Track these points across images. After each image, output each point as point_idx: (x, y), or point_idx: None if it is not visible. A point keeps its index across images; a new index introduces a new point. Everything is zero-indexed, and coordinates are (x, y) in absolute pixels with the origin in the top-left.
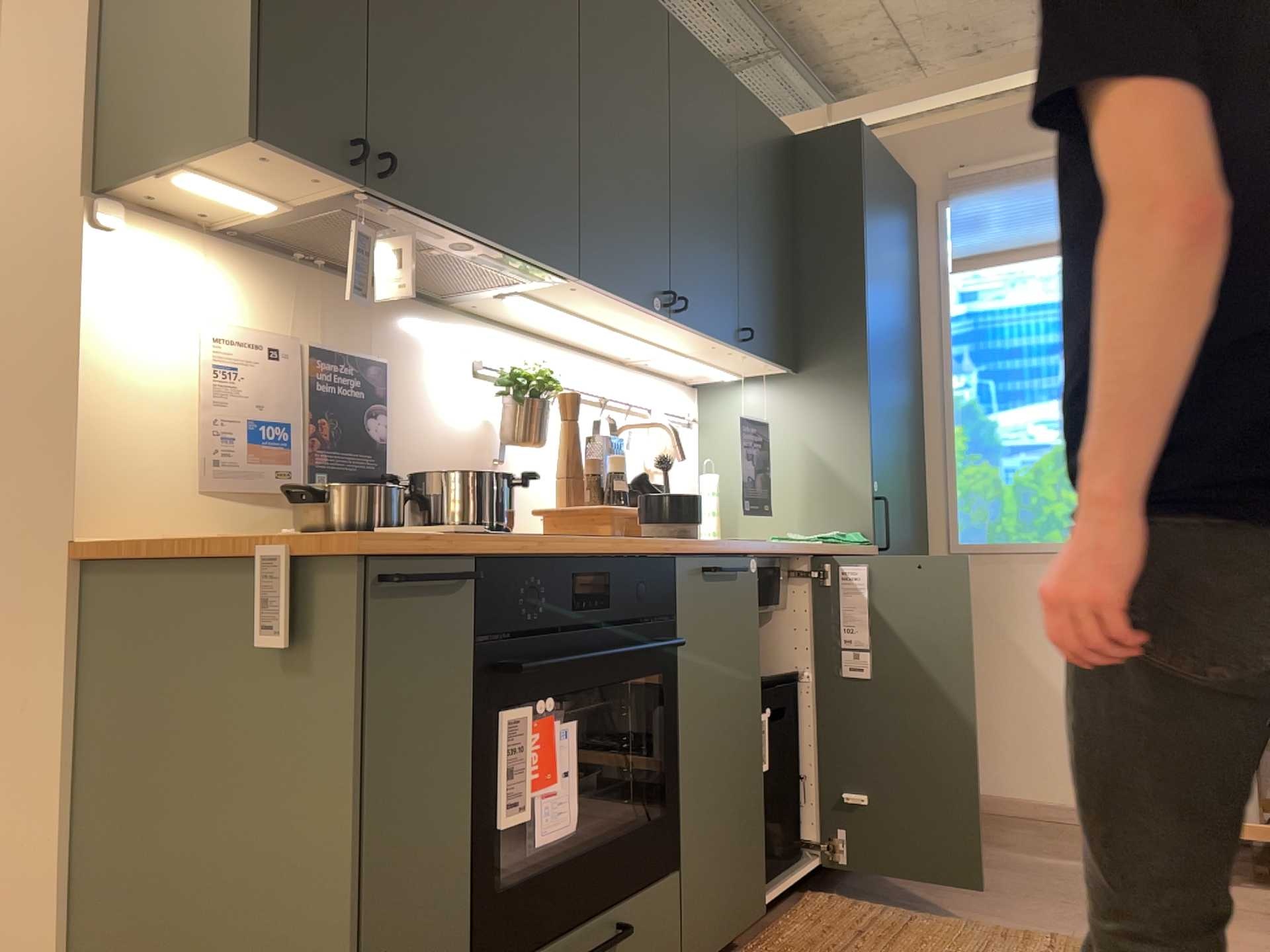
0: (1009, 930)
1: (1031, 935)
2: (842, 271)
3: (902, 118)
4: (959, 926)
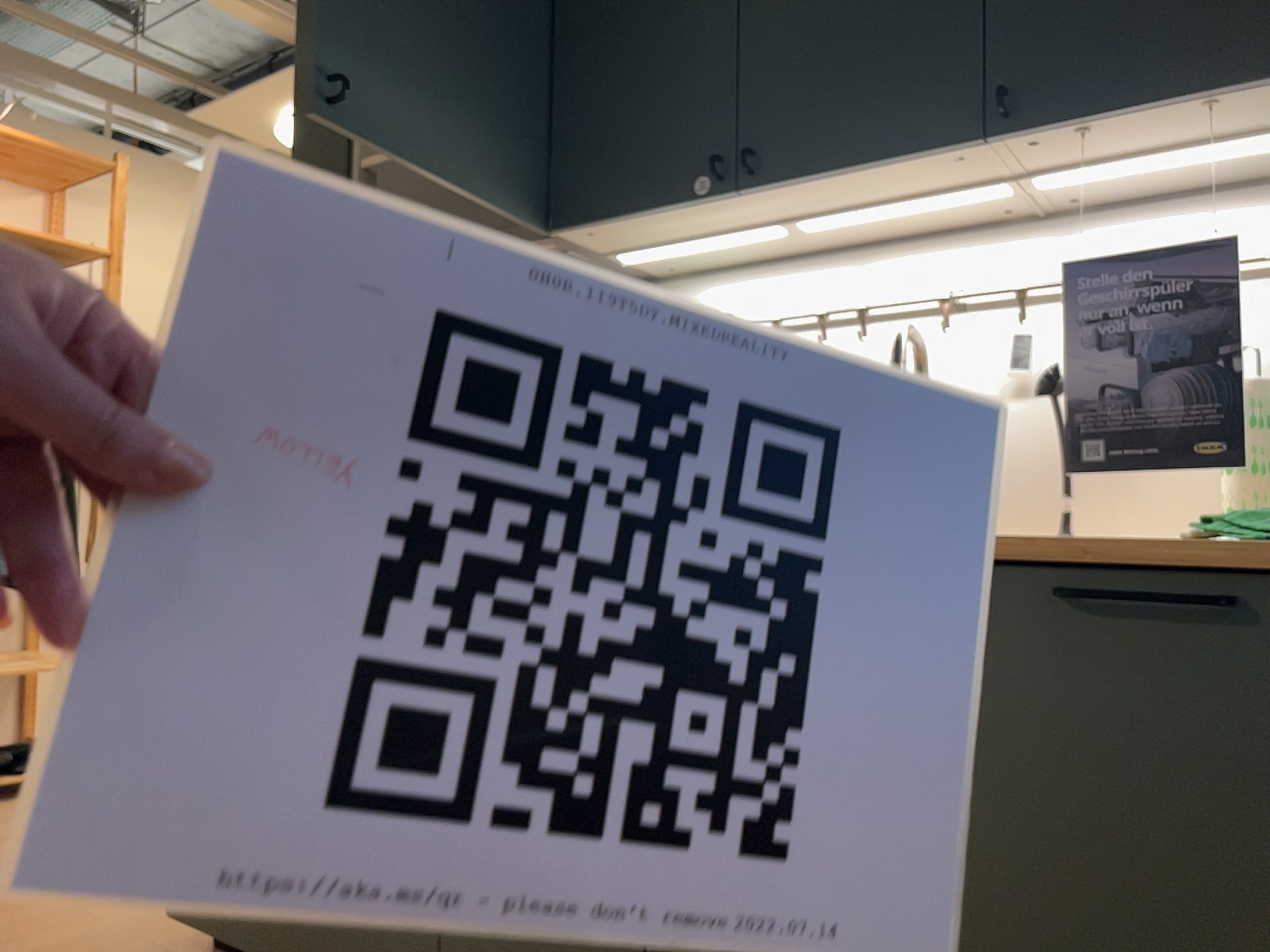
0: None
1: None
2: None
3: None
4: None
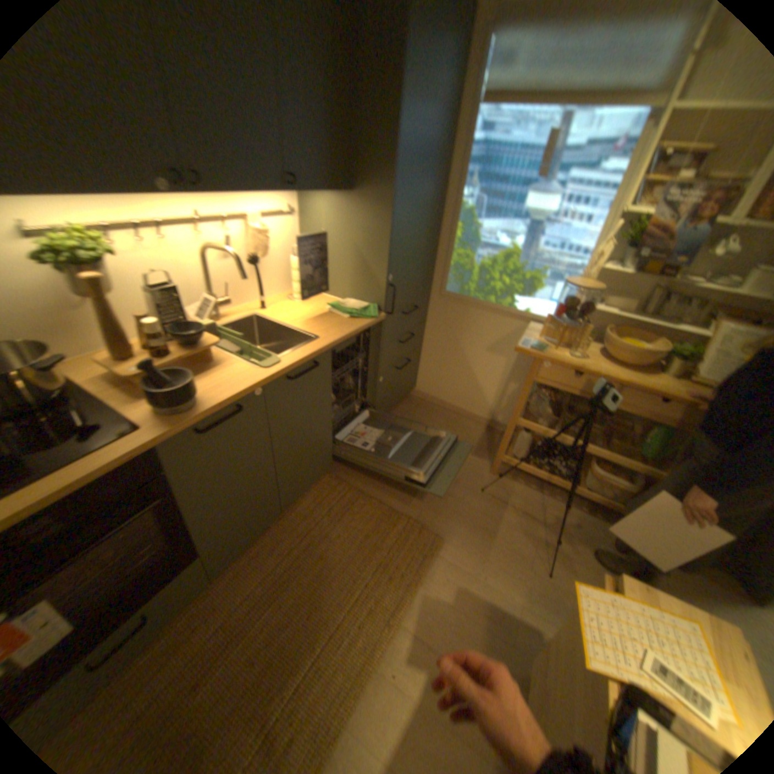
0: (392, 513)
1: (399, 519)
2: (385, 112)
3: None
4: (373, 507)
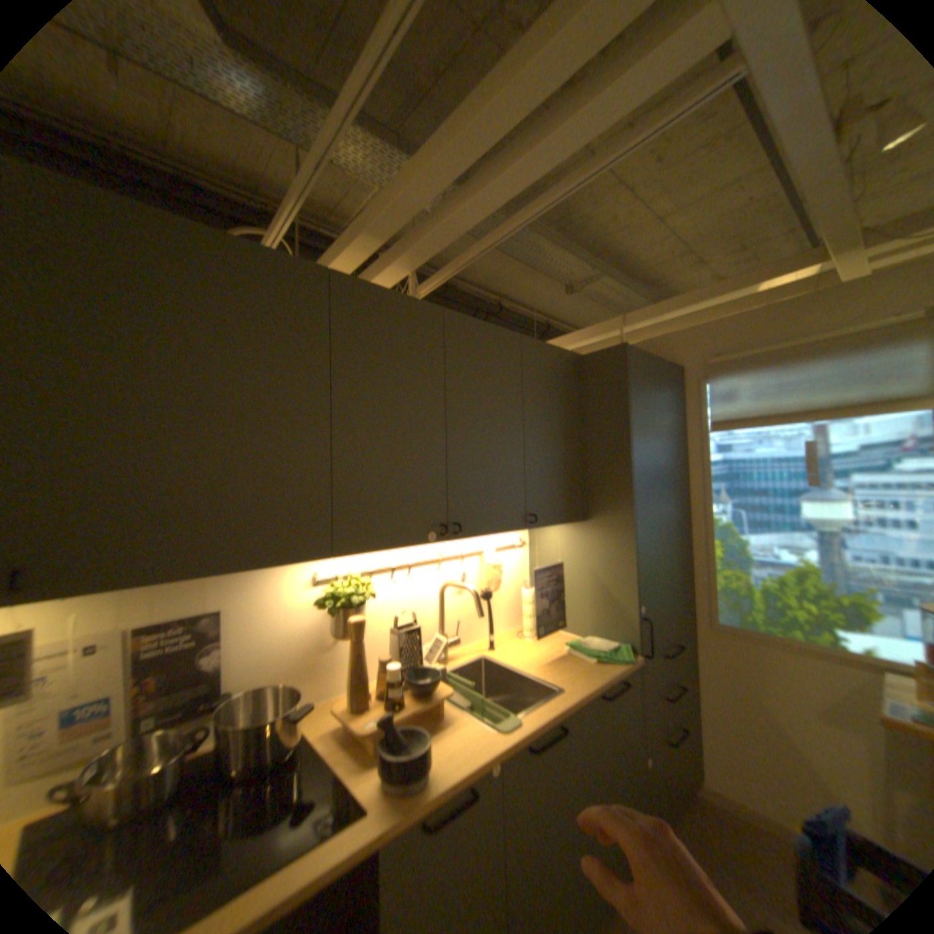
0: None
1: None
2: (614, 453)
3: (675, 317)
4: None
